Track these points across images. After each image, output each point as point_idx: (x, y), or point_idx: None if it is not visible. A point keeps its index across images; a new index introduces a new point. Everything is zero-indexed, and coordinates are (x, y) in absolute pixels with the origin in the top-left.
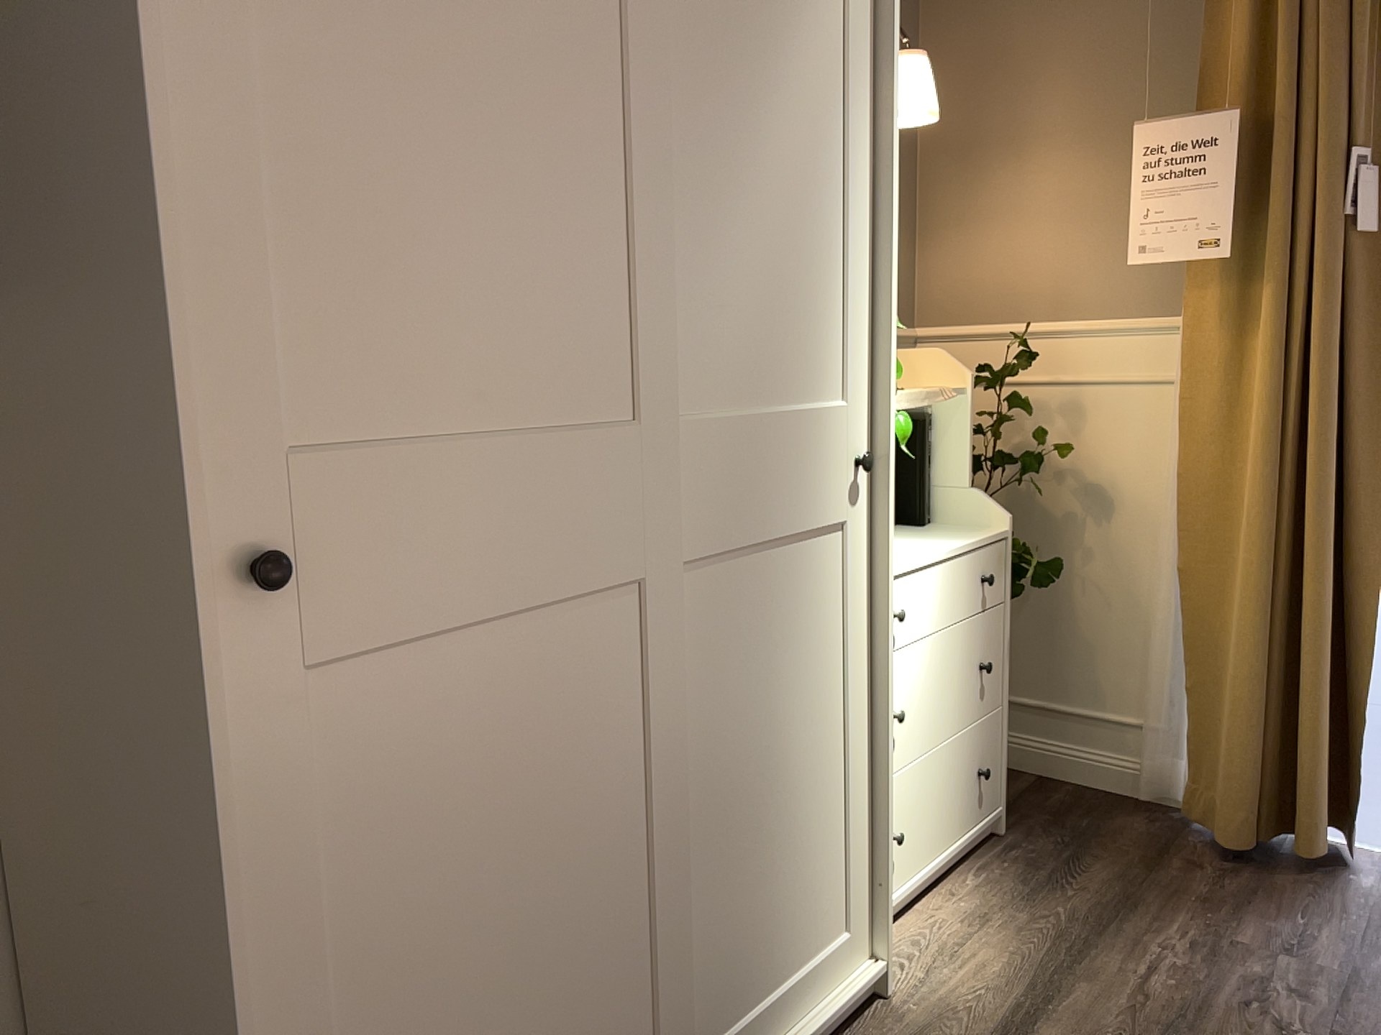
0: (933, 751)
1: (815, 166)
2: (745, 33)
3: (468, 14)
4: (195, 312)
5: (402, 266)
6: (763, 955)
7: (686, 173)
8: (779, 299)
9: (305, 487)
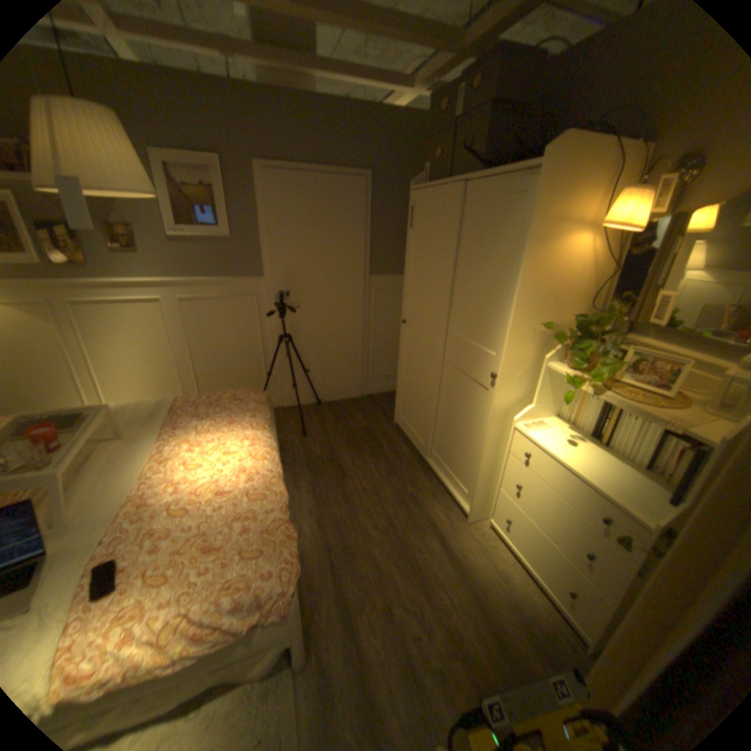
0: (541, 530)
1: (498, 279)
2: (482, 243)
3: (429, 255)
4: (405, 293)
5: (419, 291)
6: (449, 458)
7: (462, 280)
8: (479, 315)
9: (408, 315)
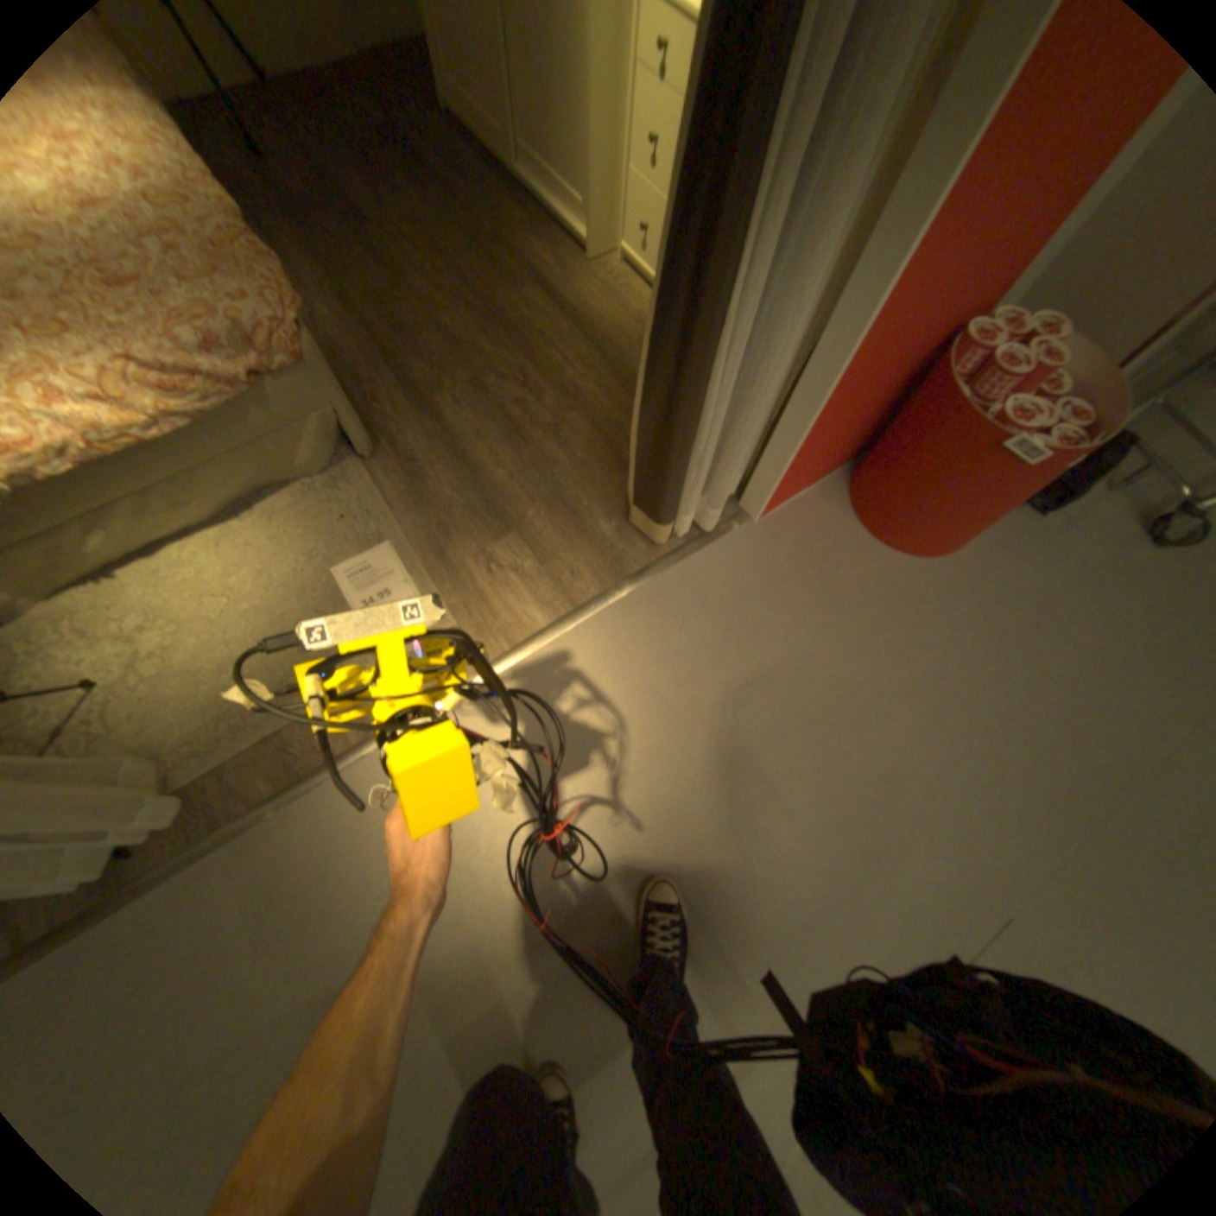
0: None
1: None
2: None
3: None
4: None
5: None
6: (544, 141)
7: None
8: None
9: None
